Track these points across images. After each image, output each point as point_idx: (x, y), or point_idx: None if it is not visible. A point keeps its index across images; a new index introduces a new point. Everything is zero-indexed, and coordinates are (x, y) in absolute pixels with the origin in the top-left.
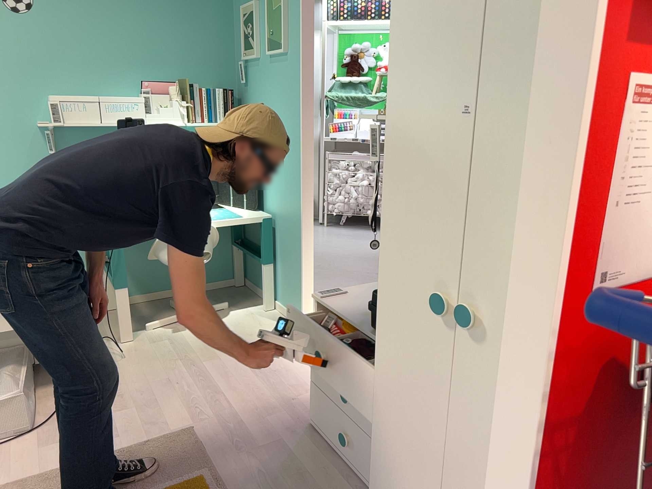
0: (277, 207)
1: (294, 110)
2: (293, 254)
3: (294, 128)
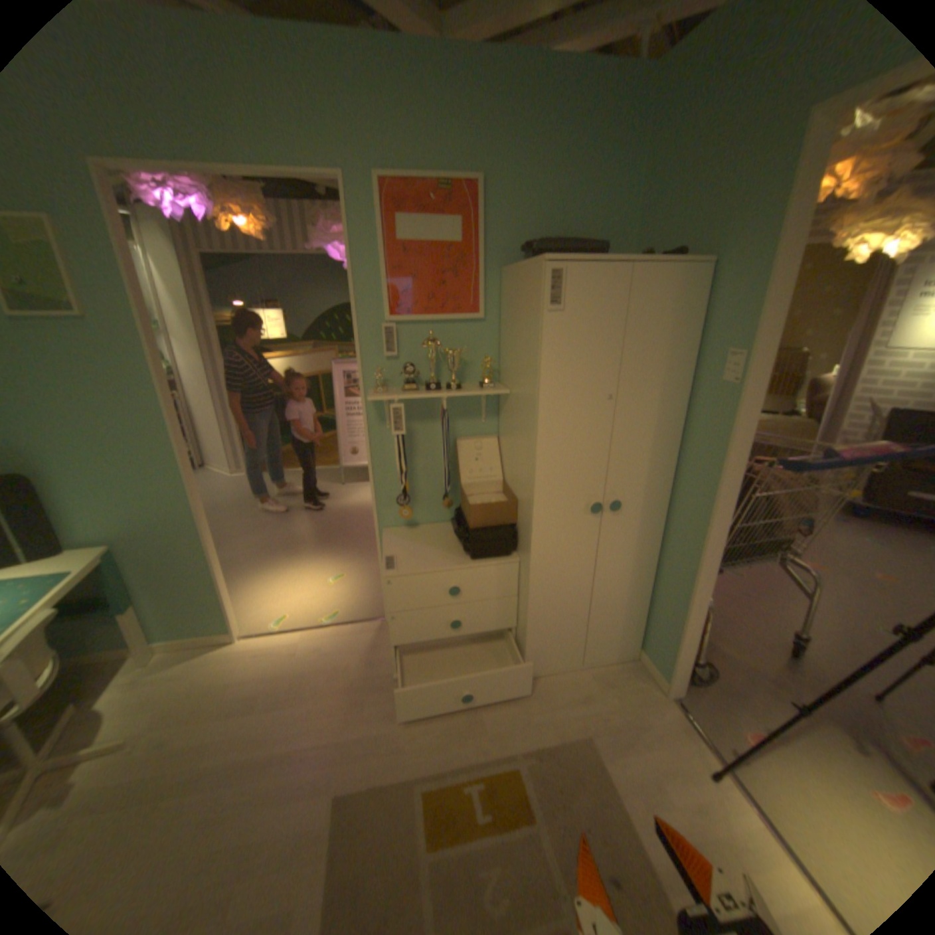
0: (116, 533)
1: (133, 397)
2: (183, 573)
3: (141, 421)
